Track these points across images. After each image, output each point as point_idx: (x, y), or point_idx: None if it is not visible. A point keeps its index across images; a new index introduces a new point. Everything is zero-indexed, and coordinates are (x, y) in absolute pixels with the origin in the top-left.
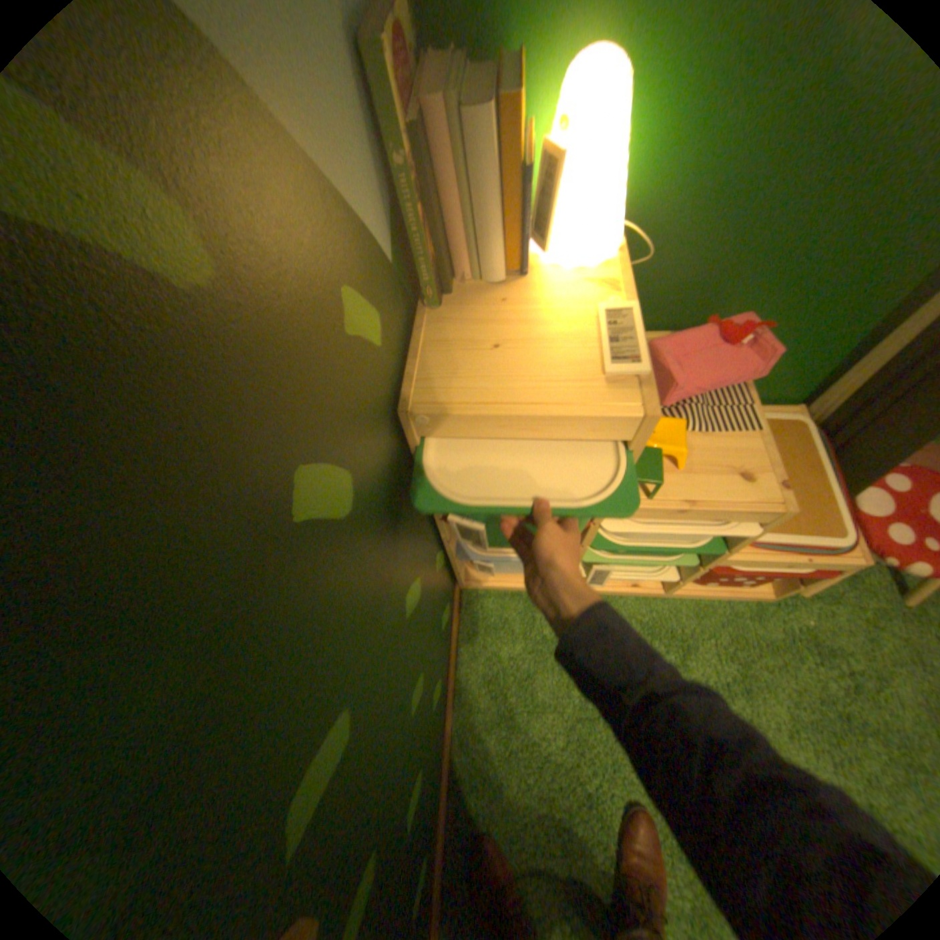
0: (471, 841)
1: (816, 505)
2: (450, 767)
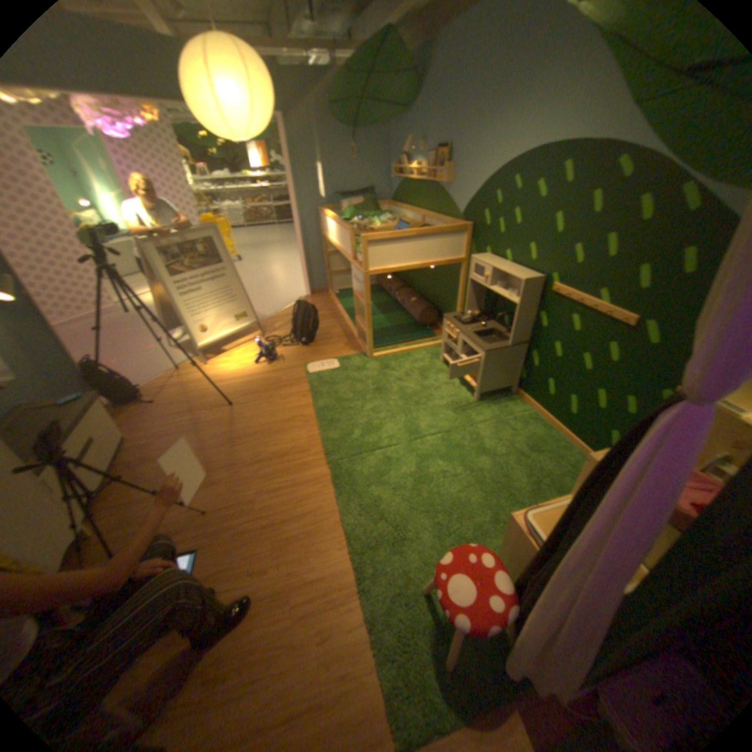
0: (553, 437)
1: (551, 530)
2: (578, 448)
